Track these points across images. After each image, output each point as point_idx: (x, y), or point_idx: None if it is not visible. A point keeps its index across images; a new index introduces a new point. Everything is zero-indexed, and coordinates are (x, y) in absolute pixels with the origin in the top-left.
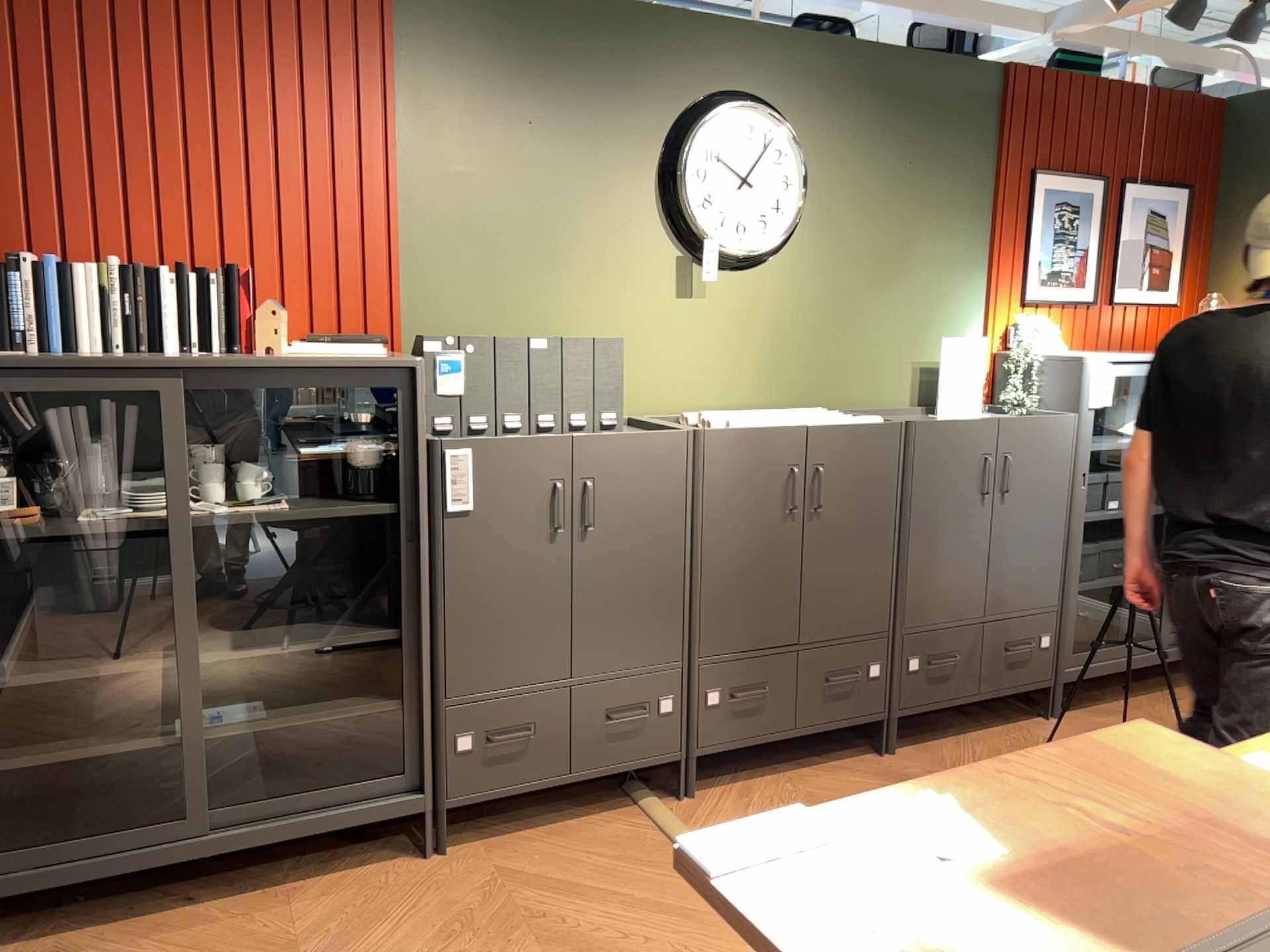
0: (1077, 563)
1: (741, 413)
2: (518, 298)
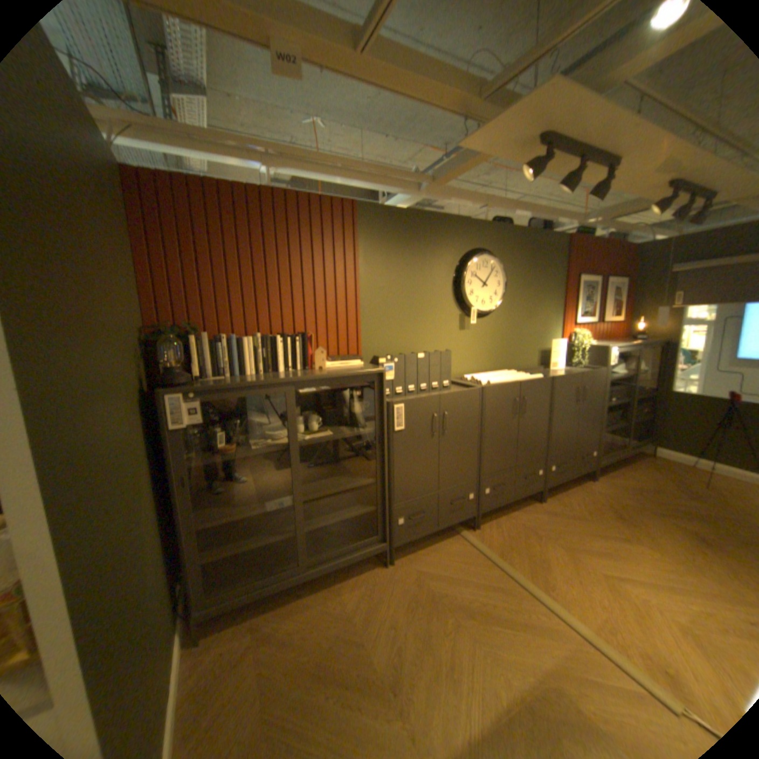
0: (605, 424)
1: (487, 375)
2: (403, 335)
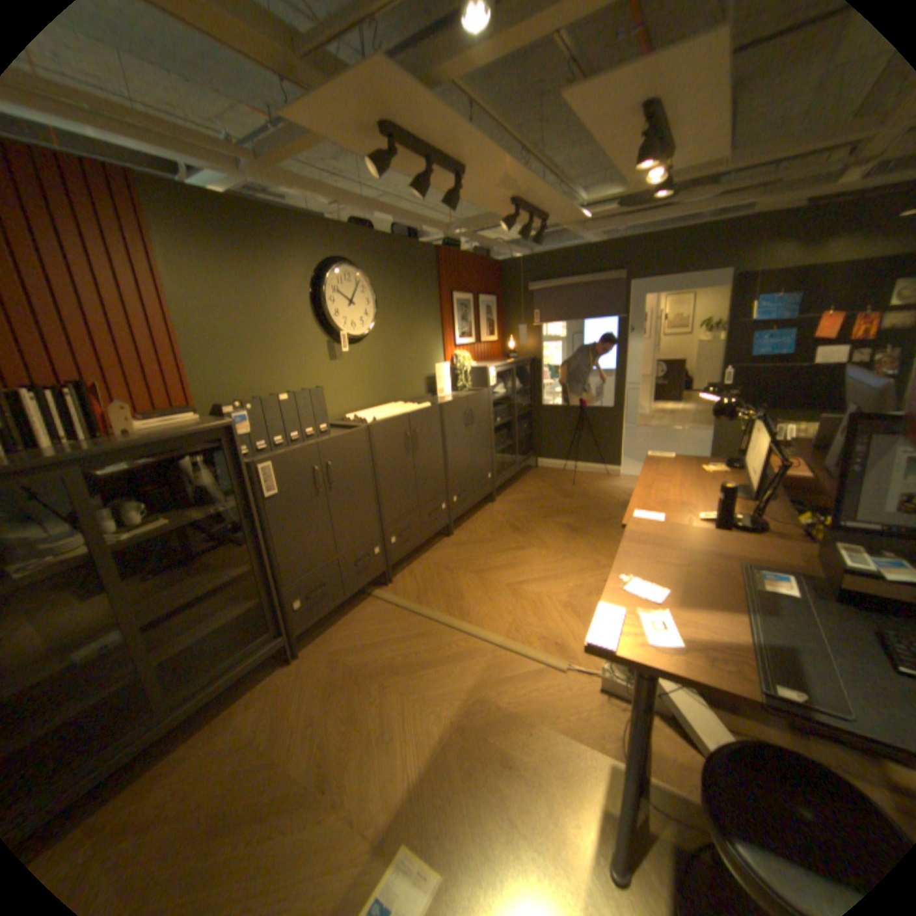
0: (494, 445)
1: (372, 412)
2: (255, 372)
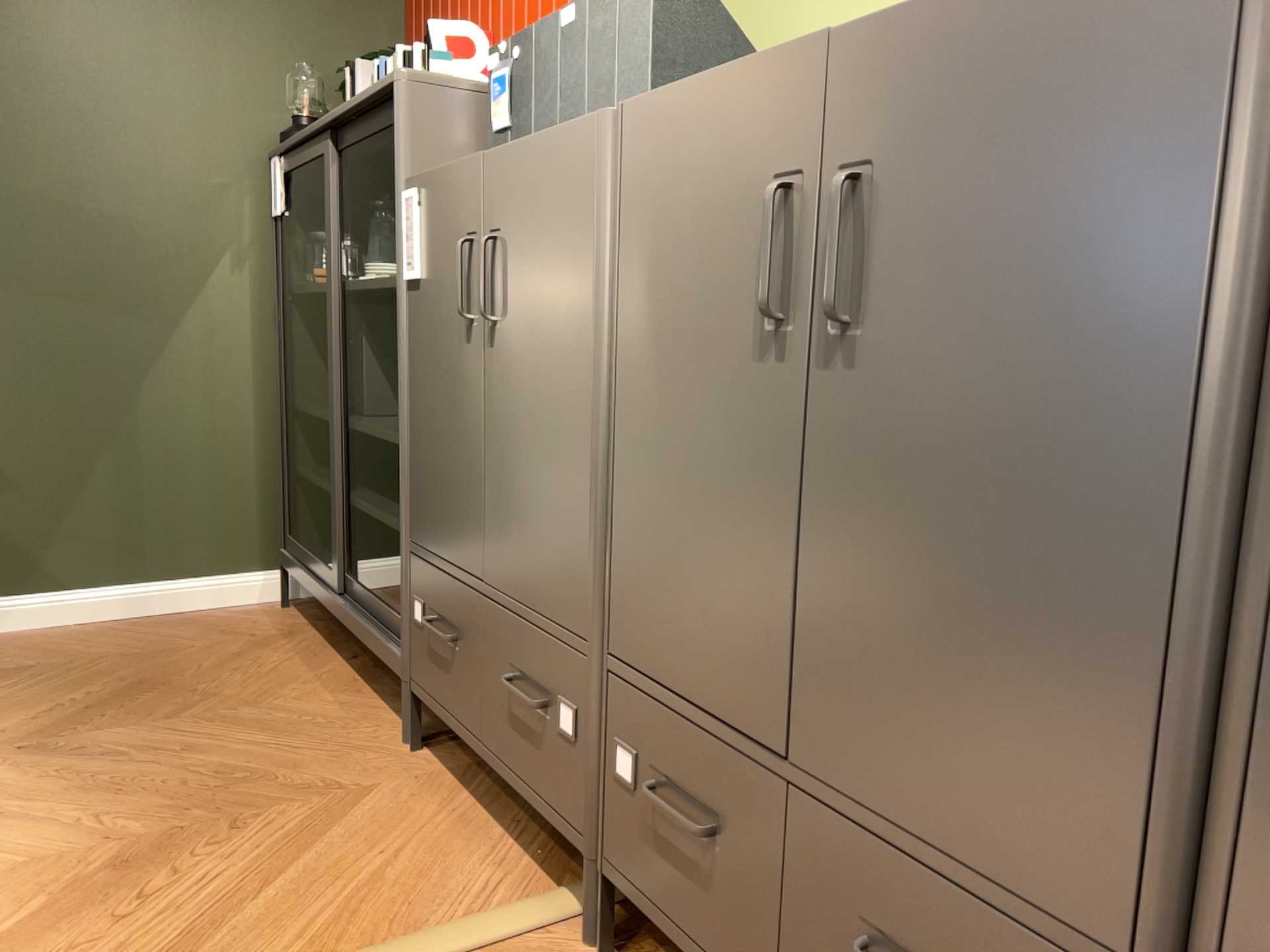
0: None
1: None
2: None
